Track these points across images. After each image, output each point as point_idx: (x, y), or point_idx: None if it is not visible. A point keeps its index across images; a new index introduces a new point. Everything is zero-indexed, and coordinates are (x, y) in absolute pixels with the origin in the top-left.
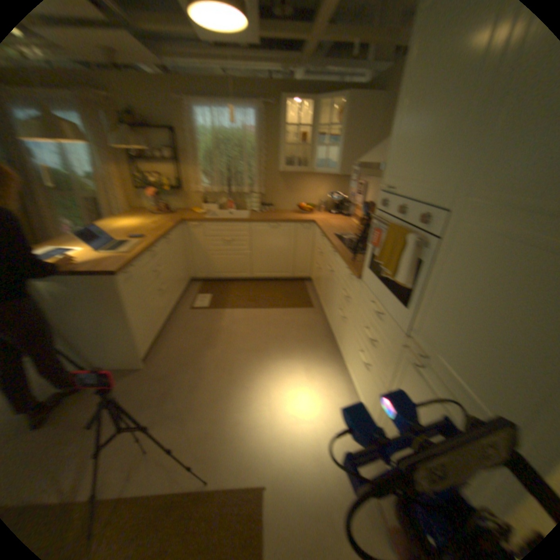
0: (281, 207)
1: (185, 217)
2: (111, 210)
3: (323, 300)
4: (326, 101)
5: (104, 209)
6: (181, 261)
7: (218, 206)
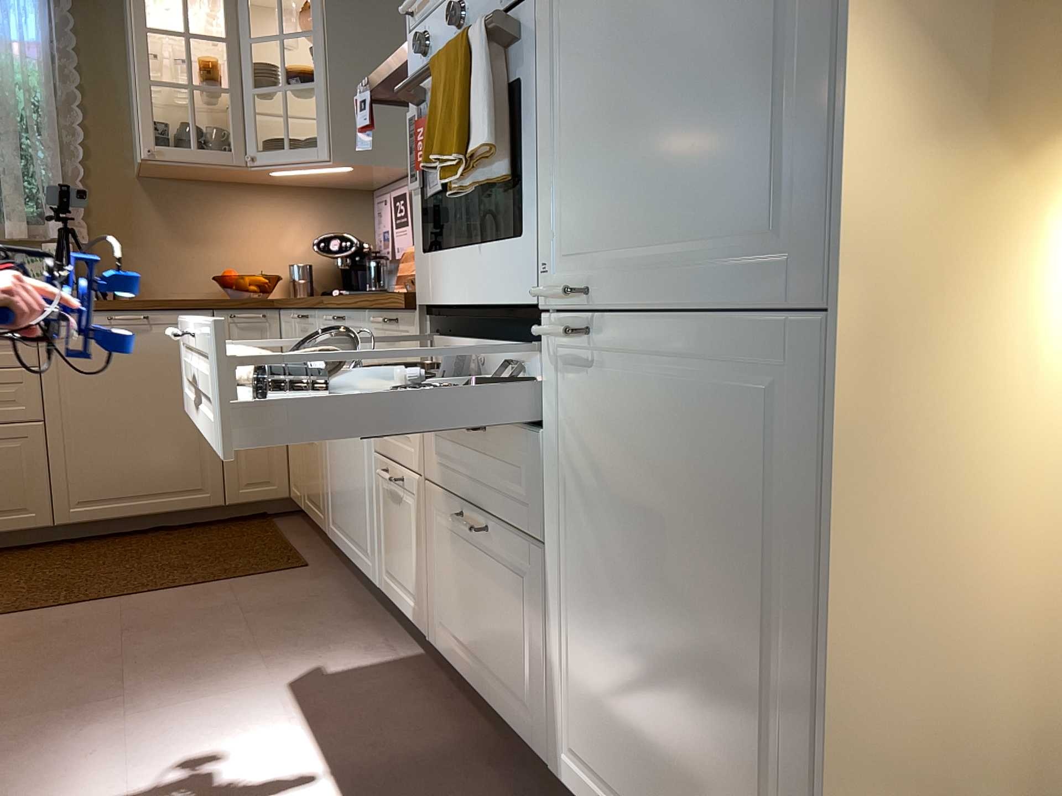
0: (162, 291)
1: None
2: None
3: (339, 514)
4: None
5: None
6: None
7: None
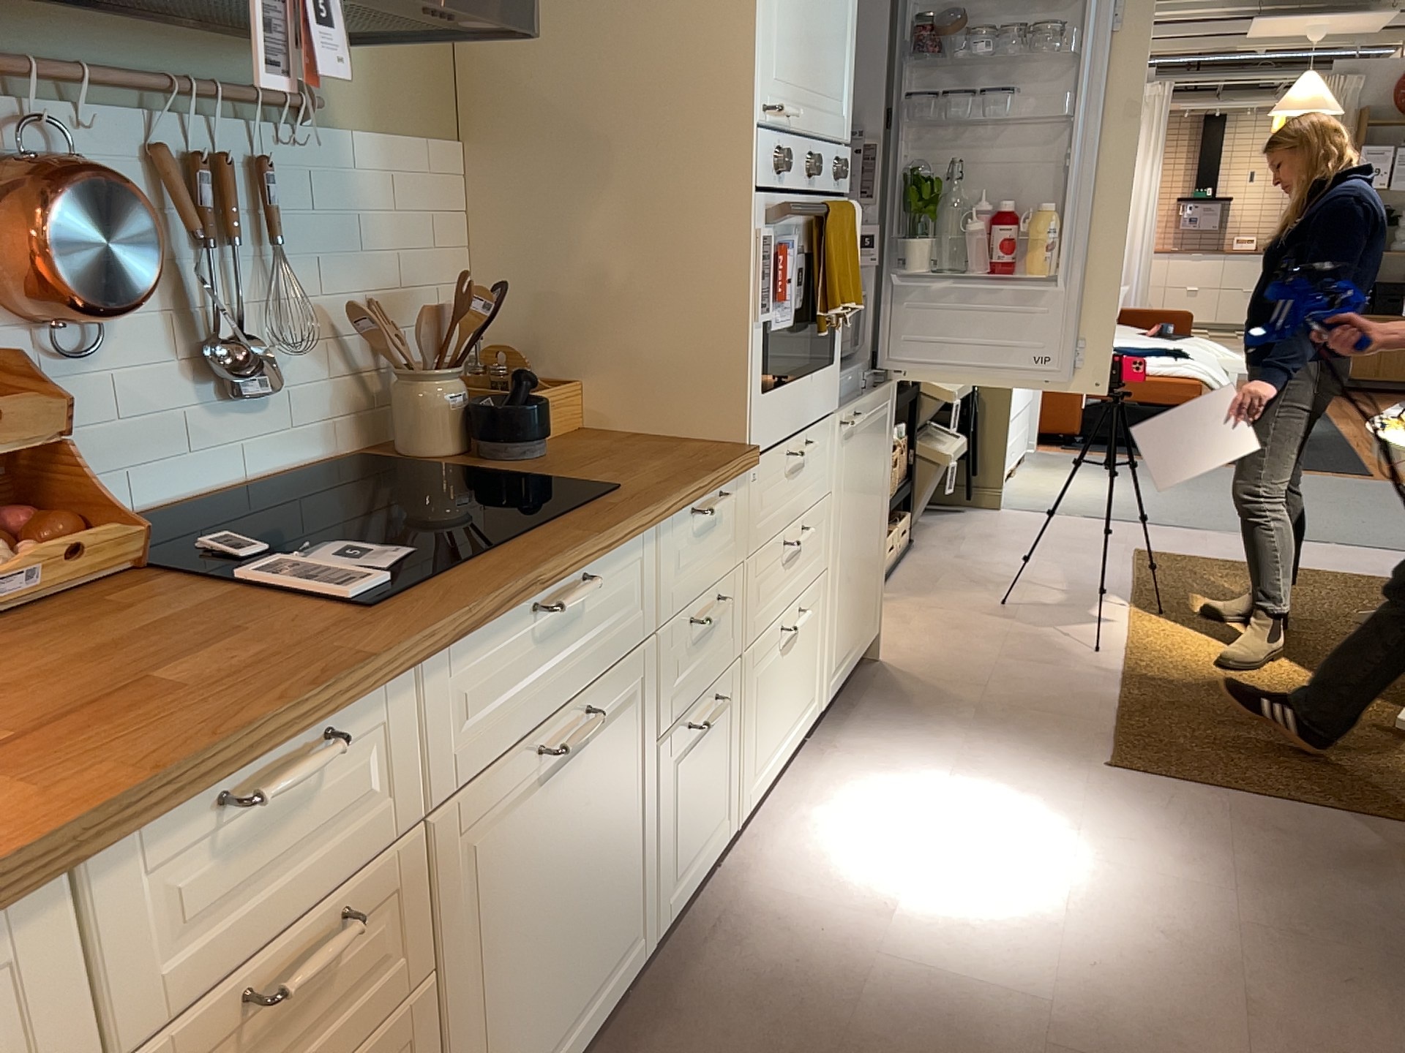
0: None
1: None
2: None
3: (532, 1042)
4: None
5: None
6: None
7: None
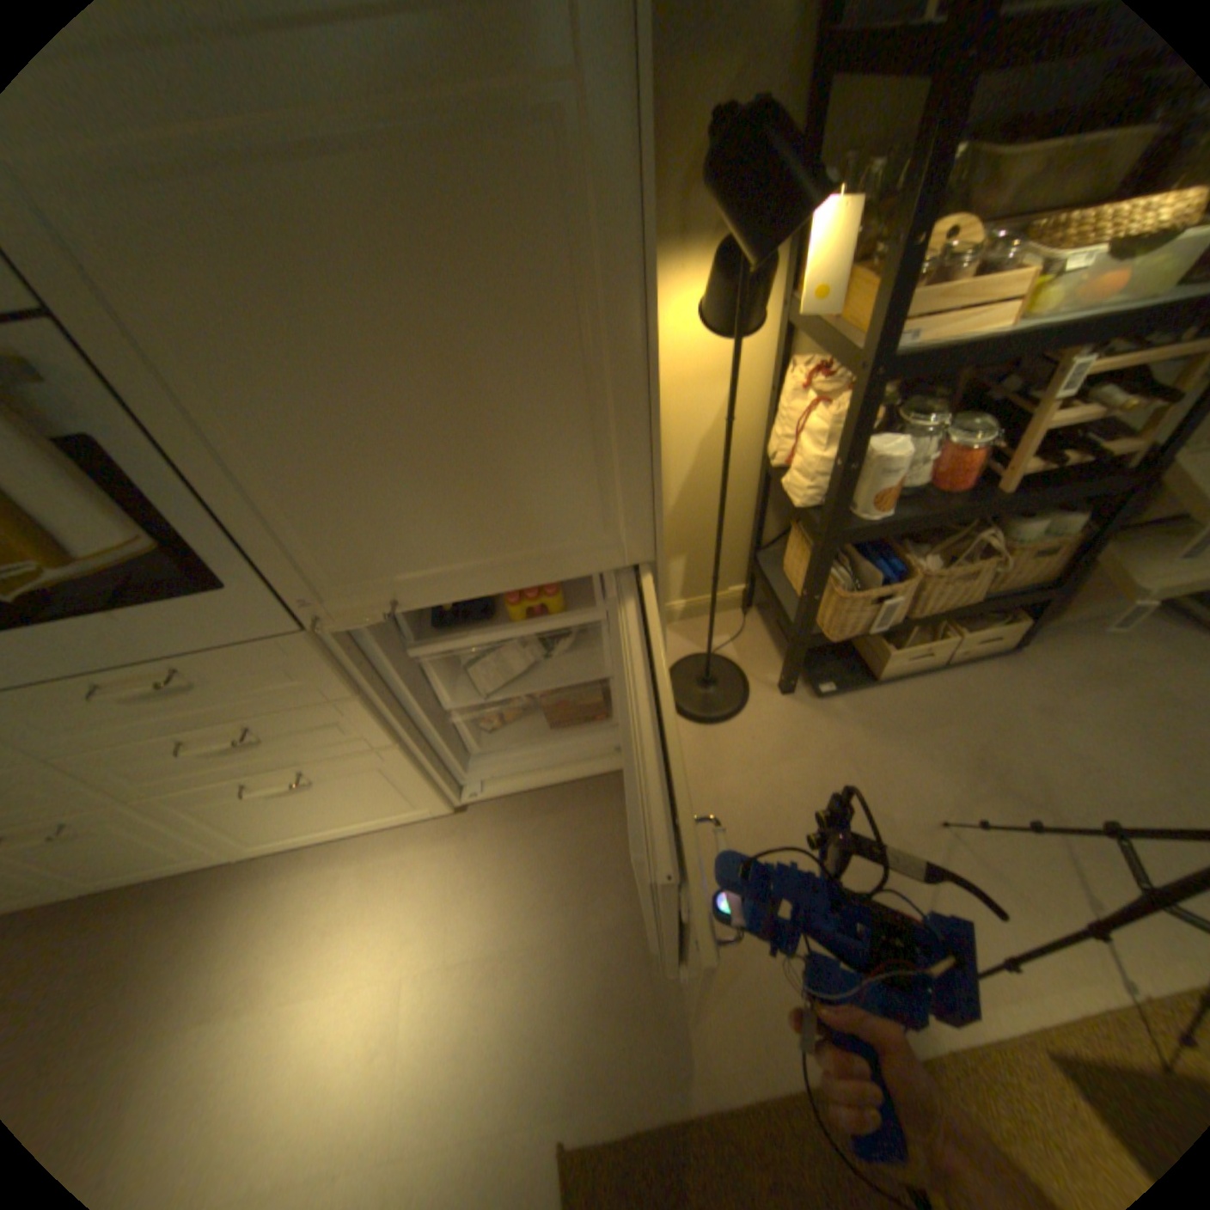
0: None
1: None
2: None
3: None
4: None
5: None
6: None
7: None
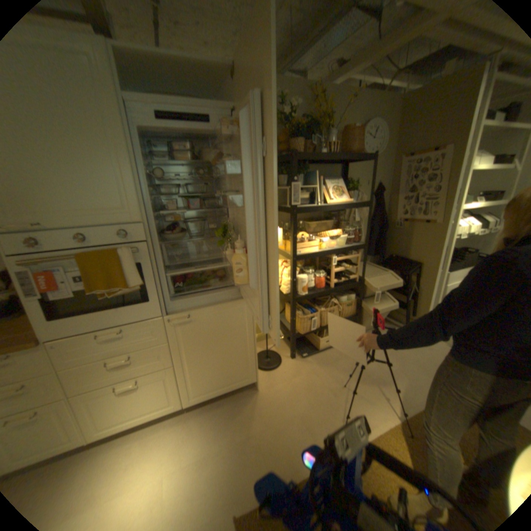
0: None
1: None
2: None
3: None
4: None
5: None
6: None
7: None
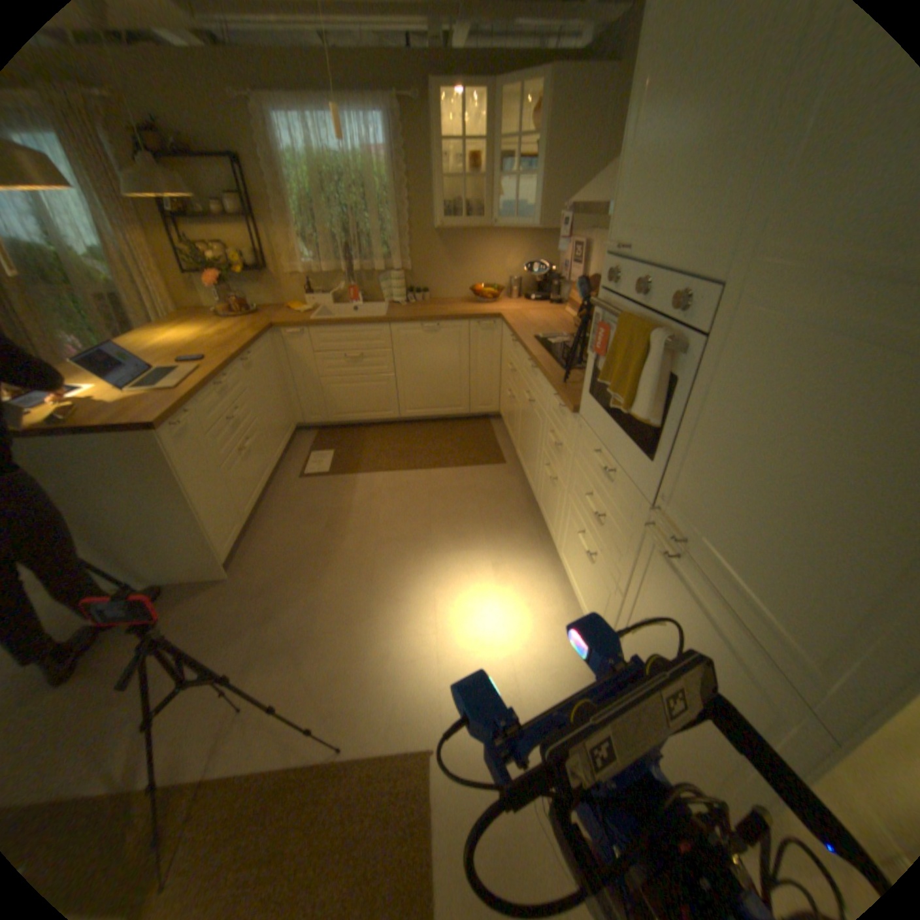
0: (444, 294)
1: (279, 321)
2: (152, 315)
3: (521, 451)
4: (514, 91)
5: (139, 315)
6: (281, 398)
7: (336, 298)
